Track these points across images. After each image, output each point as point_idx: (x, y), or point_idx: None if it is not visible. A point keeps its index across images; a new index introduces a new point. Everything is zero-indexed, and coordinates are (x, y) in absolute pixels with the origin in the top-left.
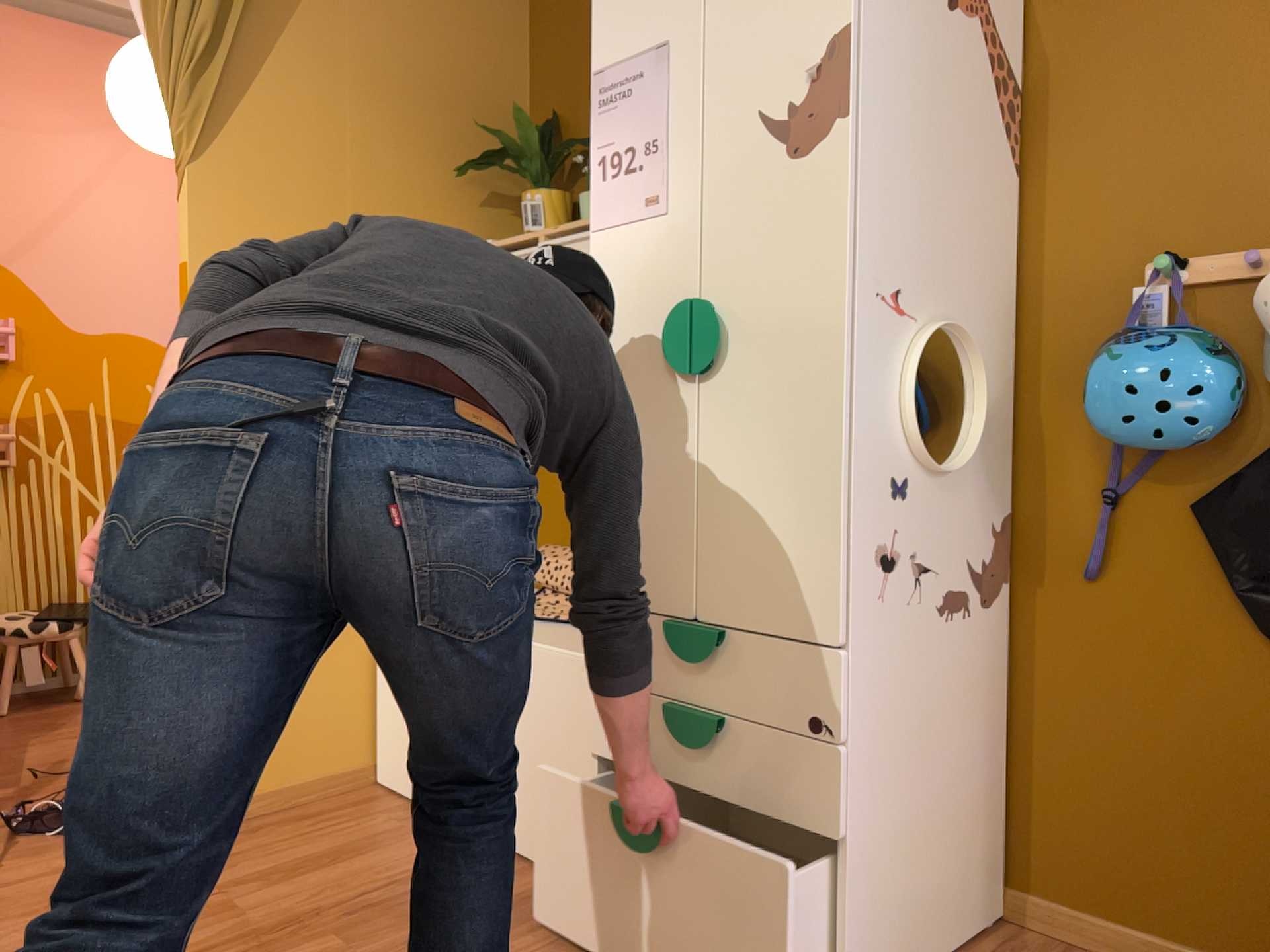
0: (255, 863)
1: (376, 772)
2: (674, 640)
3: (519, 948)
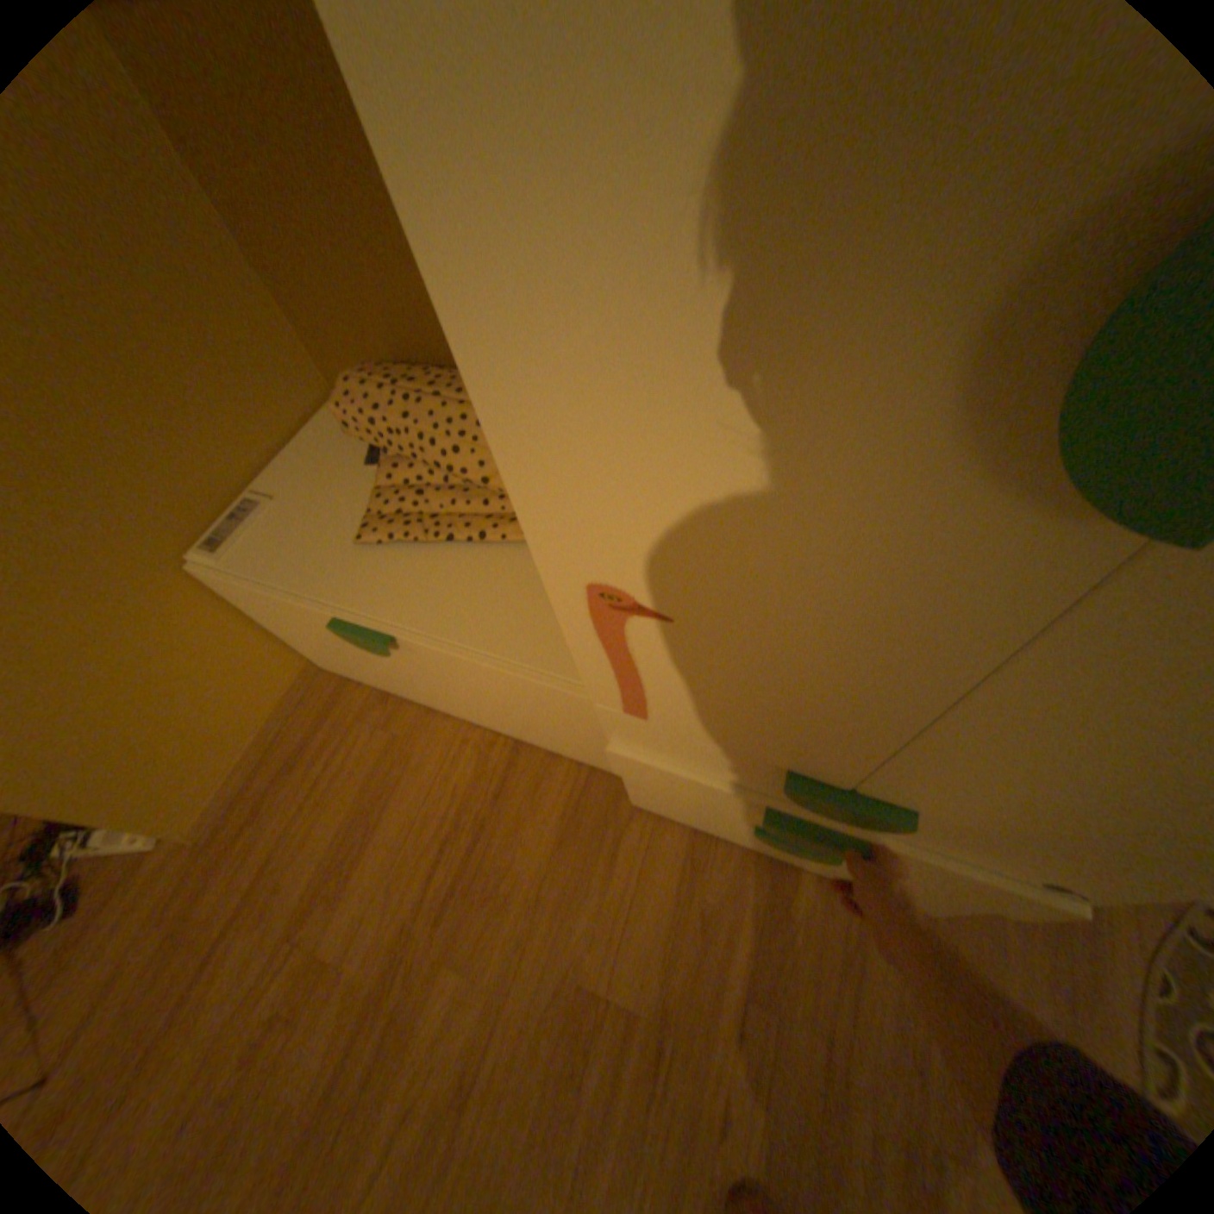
0: (293, 871)
1: (313, 661)
2: (807, 800)
3: (615, 898)
